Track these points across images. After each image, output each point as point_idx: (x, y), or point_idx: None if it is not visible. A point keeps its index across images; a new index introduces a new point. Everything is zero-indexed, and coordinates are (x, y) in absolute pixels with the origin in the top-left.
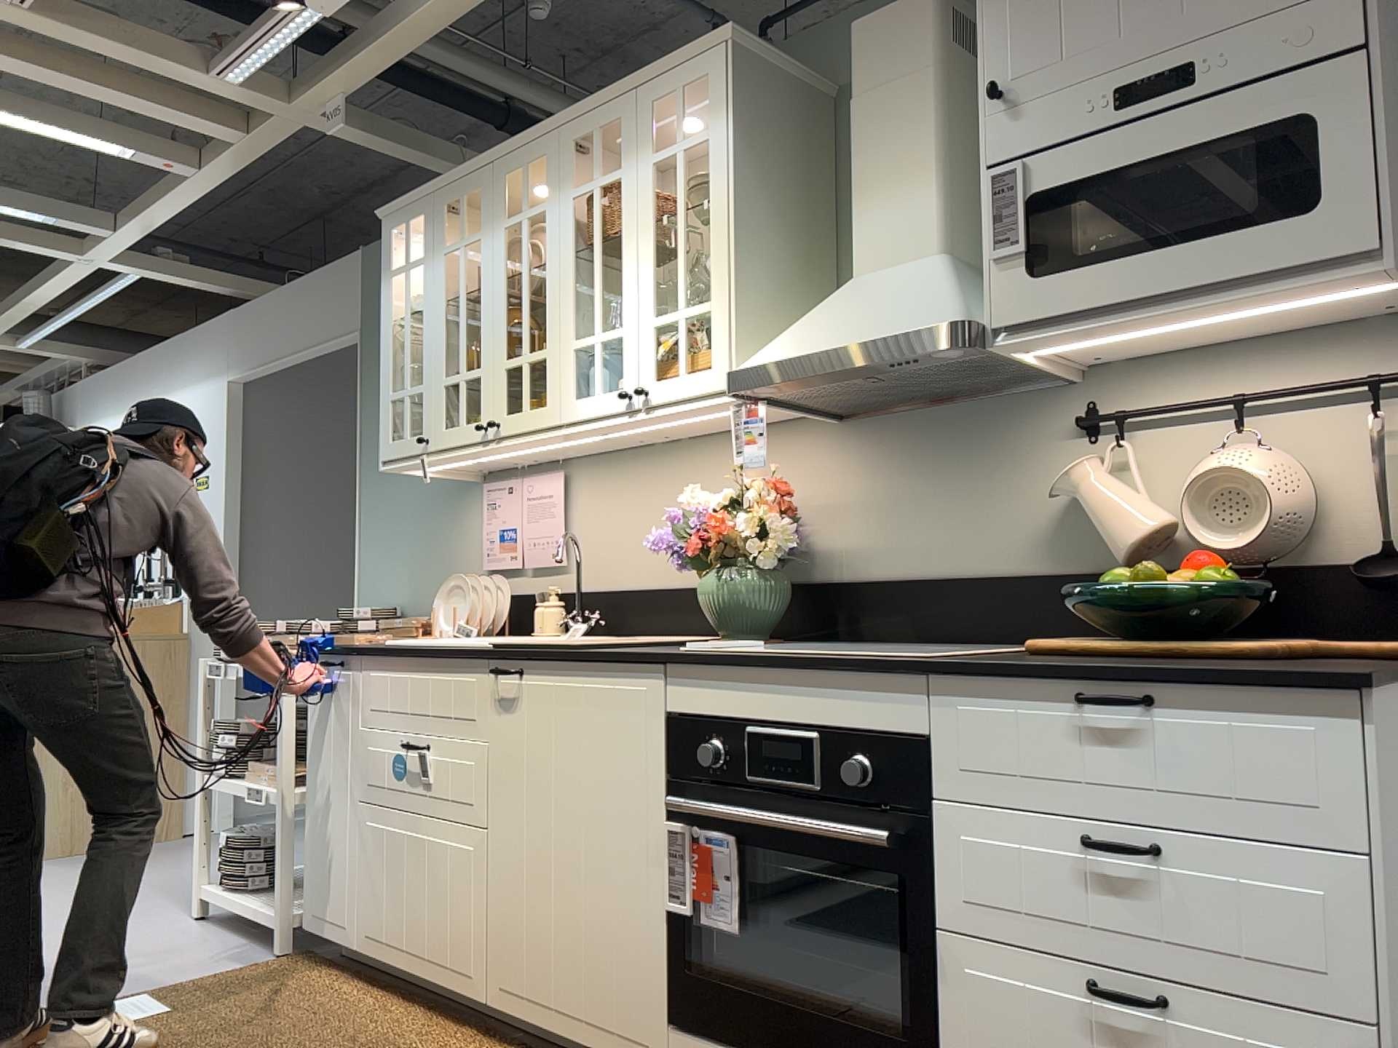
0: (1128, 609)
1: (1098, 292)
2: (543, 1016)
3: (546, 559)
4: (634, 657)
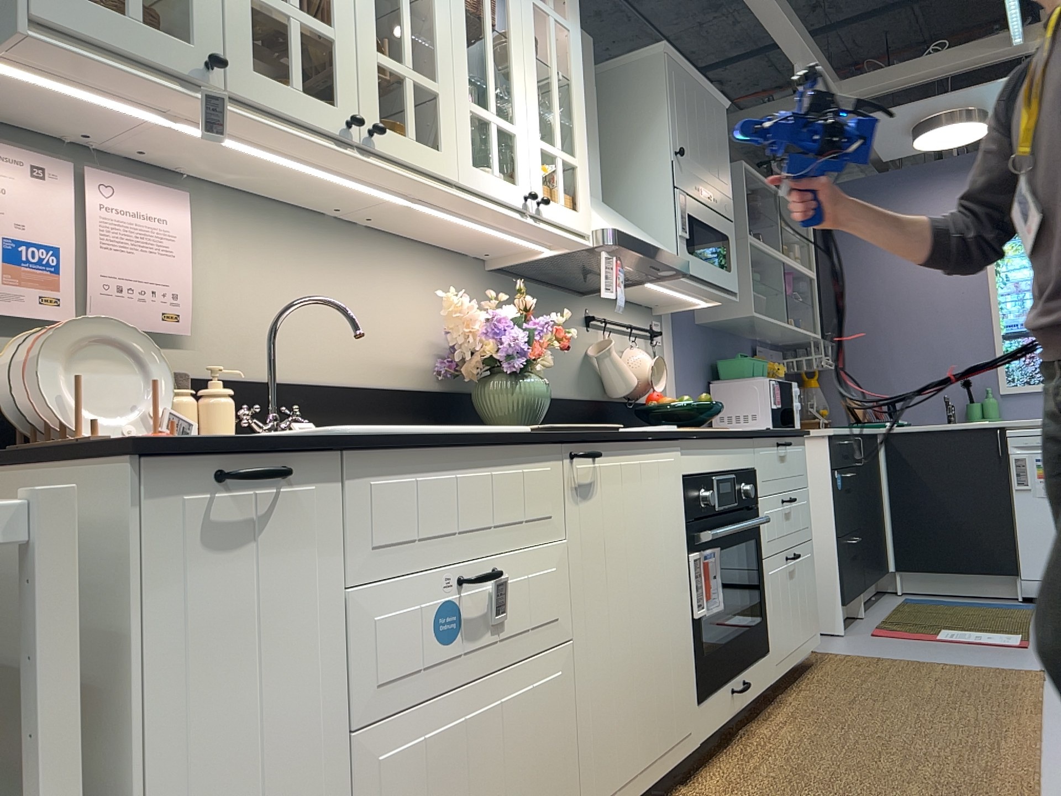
0: (695, 414)
1: (703, 272)
2: (631, 791)
3: (151, 321)
4: (675, 434)
